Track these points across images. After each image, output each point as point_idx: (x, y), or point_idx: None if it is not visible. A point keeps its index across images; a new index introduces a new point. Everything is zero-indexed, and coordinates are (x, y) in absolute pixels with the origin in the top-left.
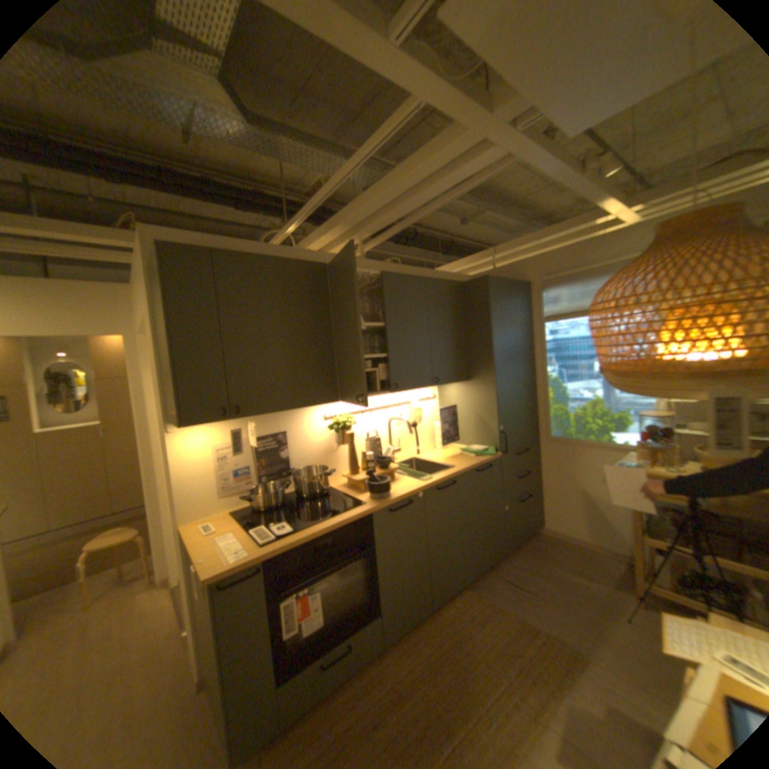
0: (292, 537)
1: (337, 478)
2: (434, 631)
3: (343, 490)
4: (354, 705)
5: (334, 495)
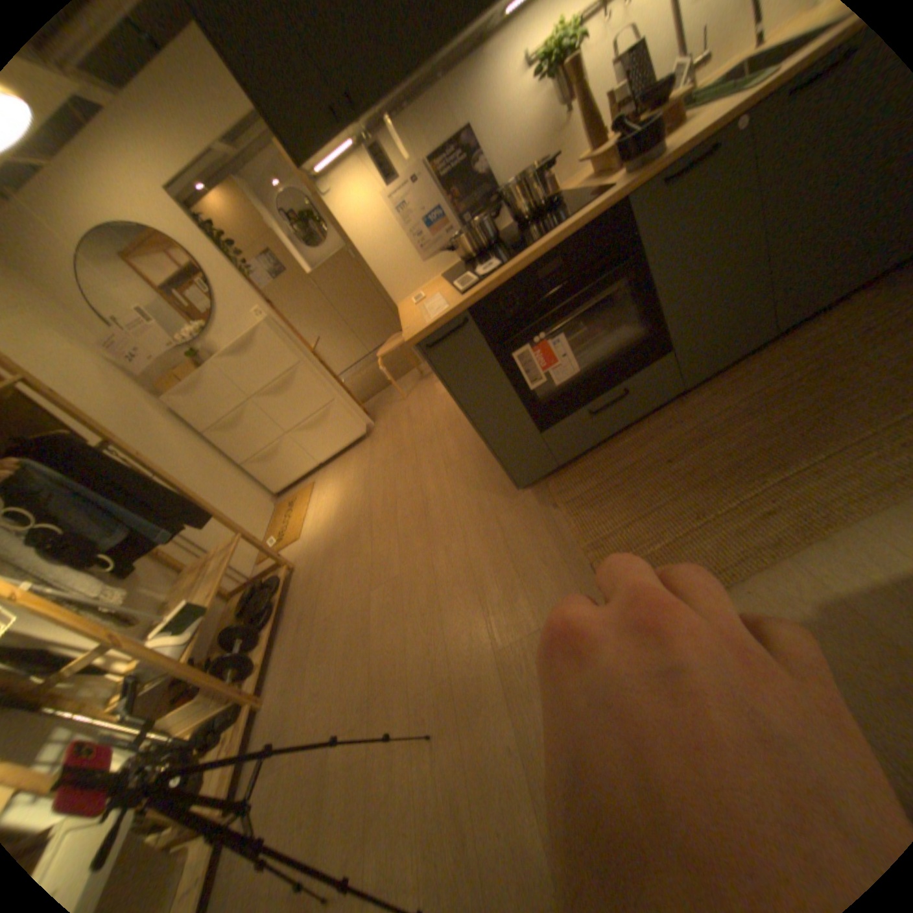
0: (498, 269)
1: (581, 172)
2: (779, 358)
3: (585, 183)
4: (643, 443)
5: (569, 196)
